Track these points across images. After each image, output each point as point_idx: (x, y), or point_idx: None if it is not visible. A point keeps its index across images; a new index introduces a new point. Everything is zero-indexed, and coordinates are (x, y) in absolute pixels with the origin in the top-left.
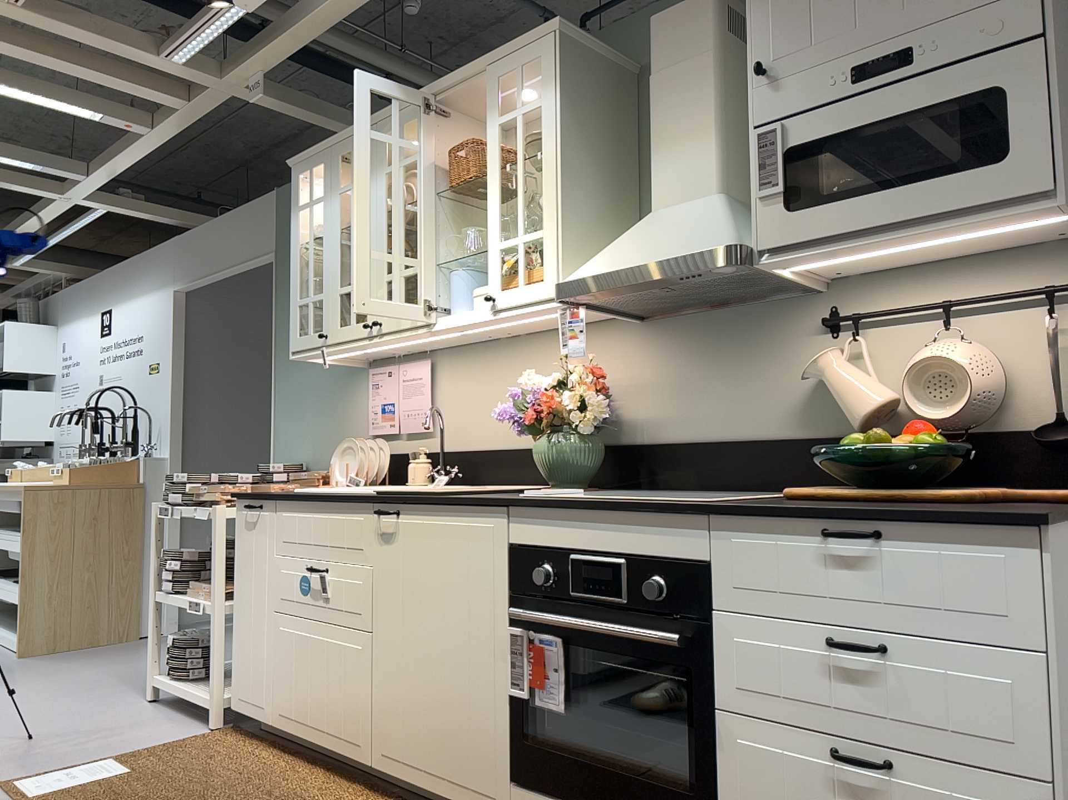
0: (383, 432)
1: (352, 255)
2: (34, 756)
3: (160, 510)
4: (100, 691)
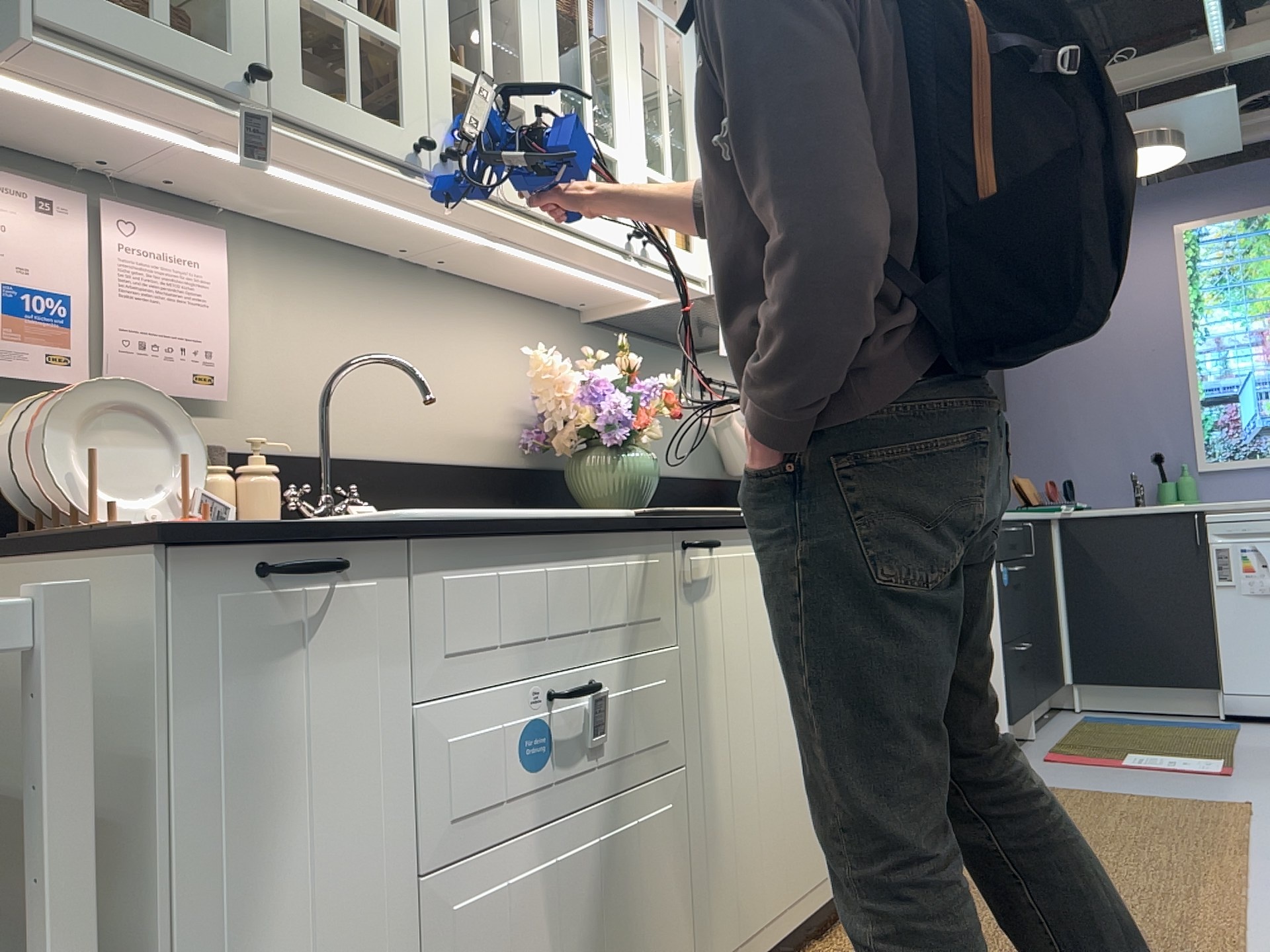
0: (9, 372)
1: None
2: None
3: None
4: None
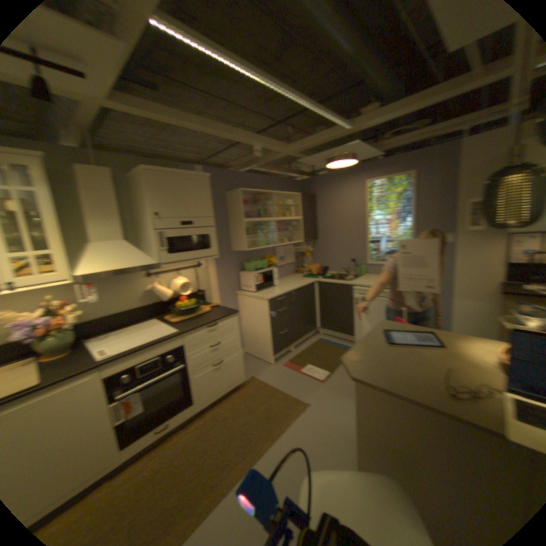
0: None
1: None
2: None
3: None
4: None
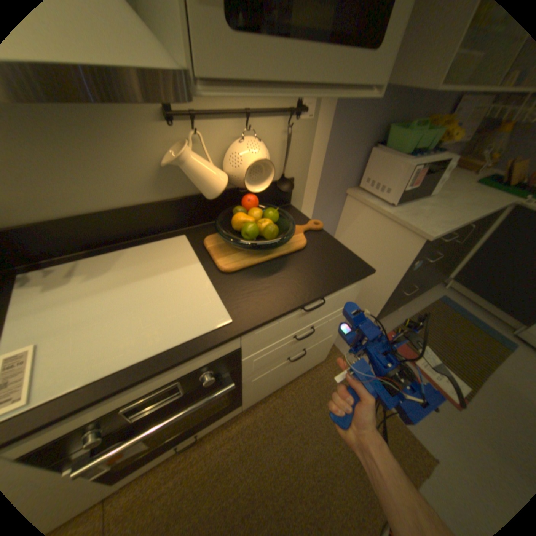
0: None
1: None
2: None
3: None
4: None
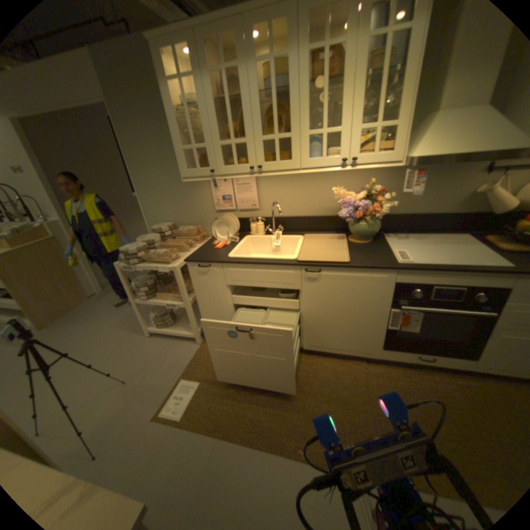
0: (226, 209)
1: (230, 121)
2: (142, 395)
3: (121, 268)
4: (115, 340)
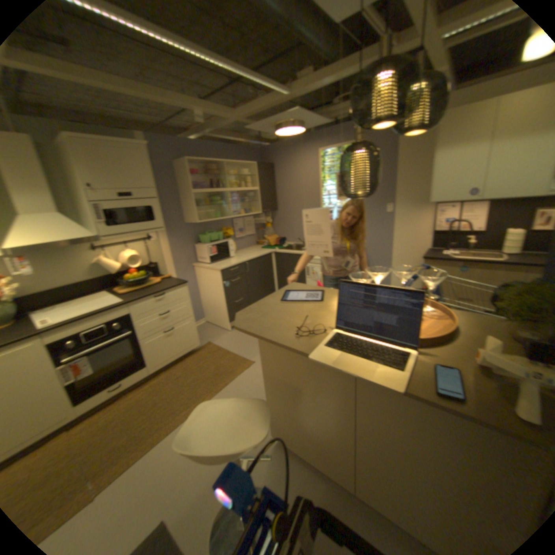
0: None
1: None
2: None
3: None
4: None
